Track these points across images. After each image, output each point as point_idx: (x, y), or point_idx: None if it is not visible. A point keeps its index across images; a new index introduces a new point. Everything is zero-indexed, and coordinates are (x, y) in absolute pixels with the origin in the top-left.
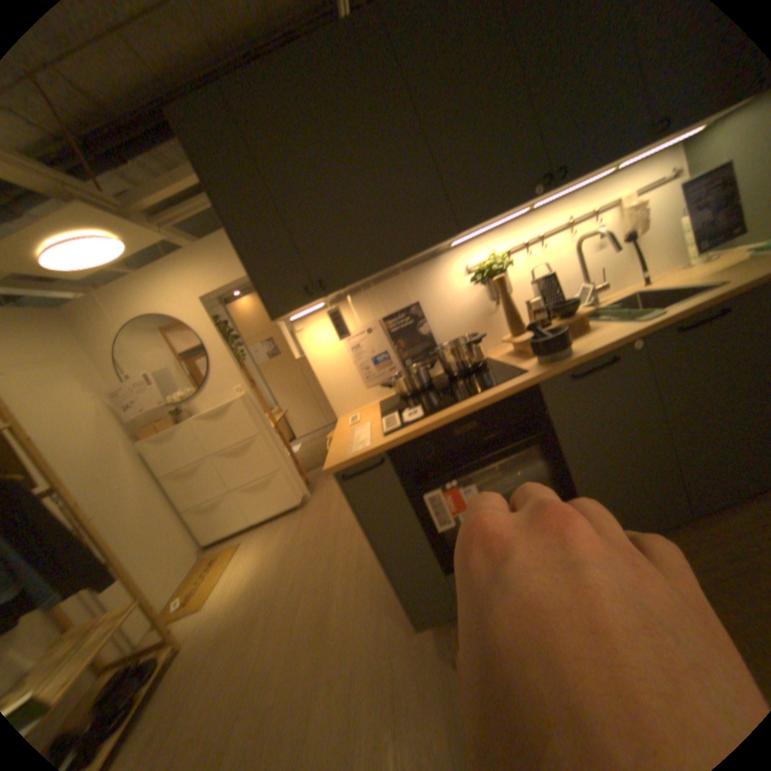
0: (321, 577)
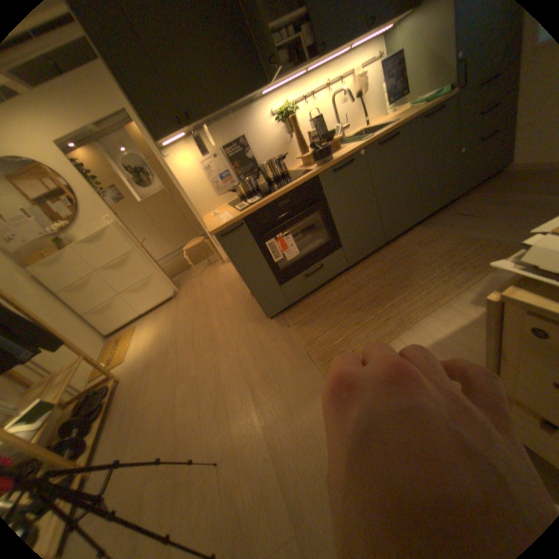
0: (203, 322)
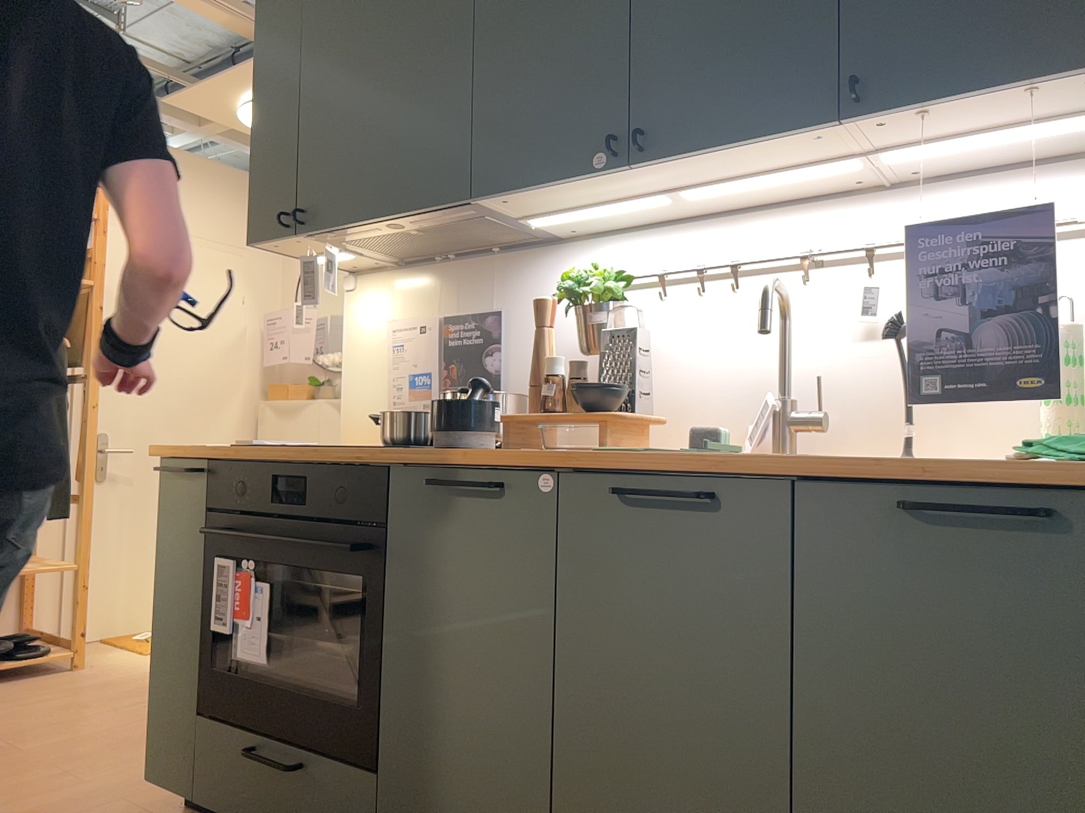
0: None
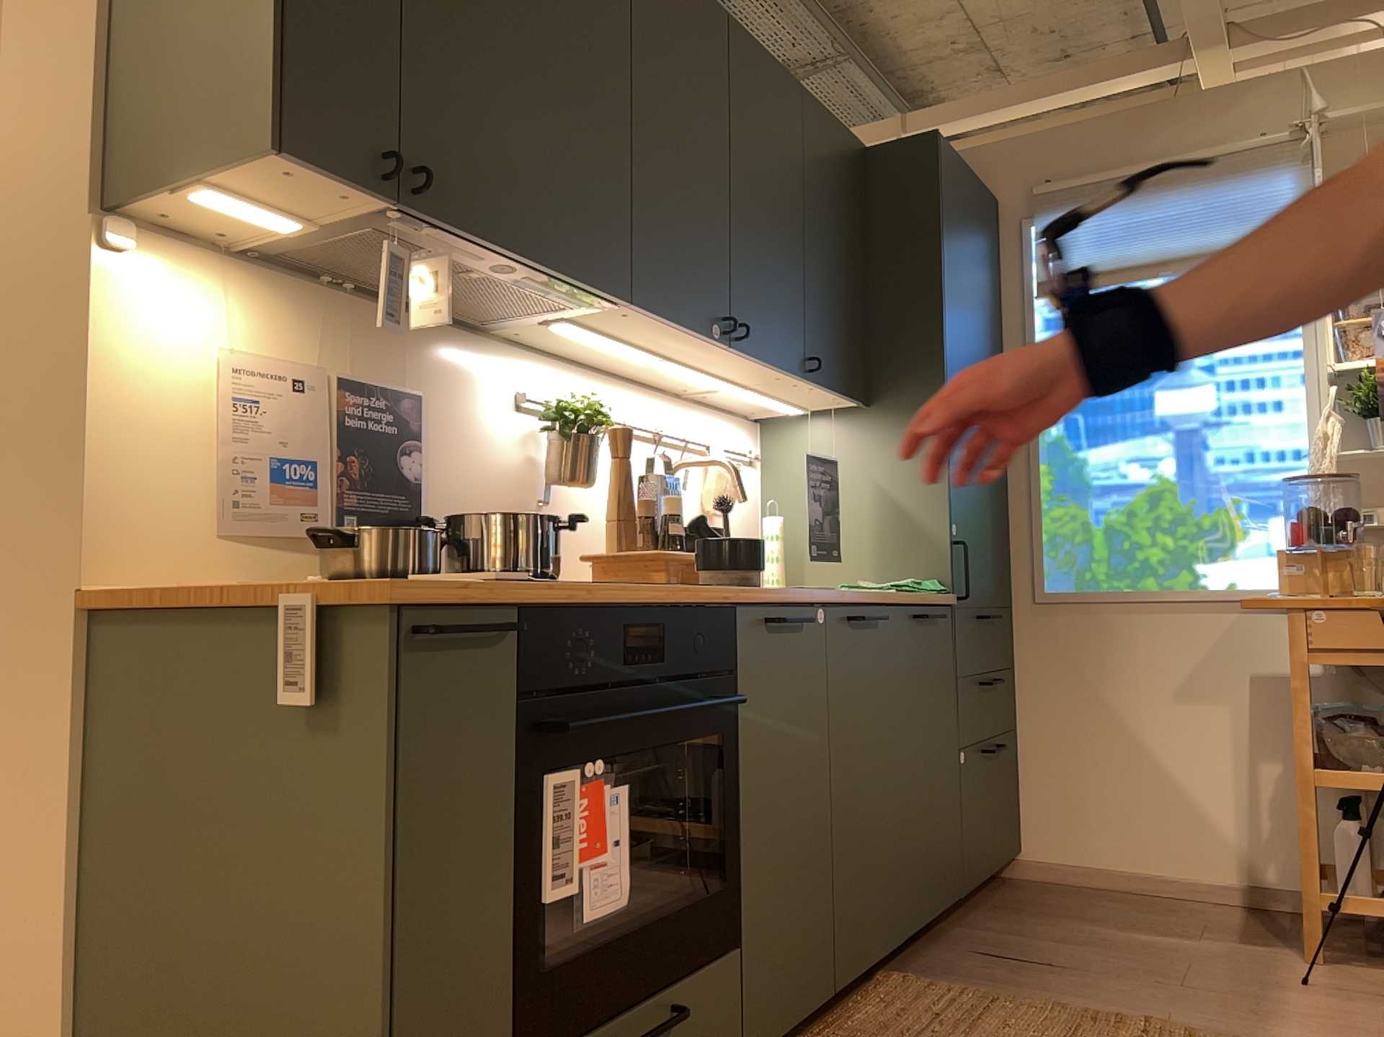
0: None
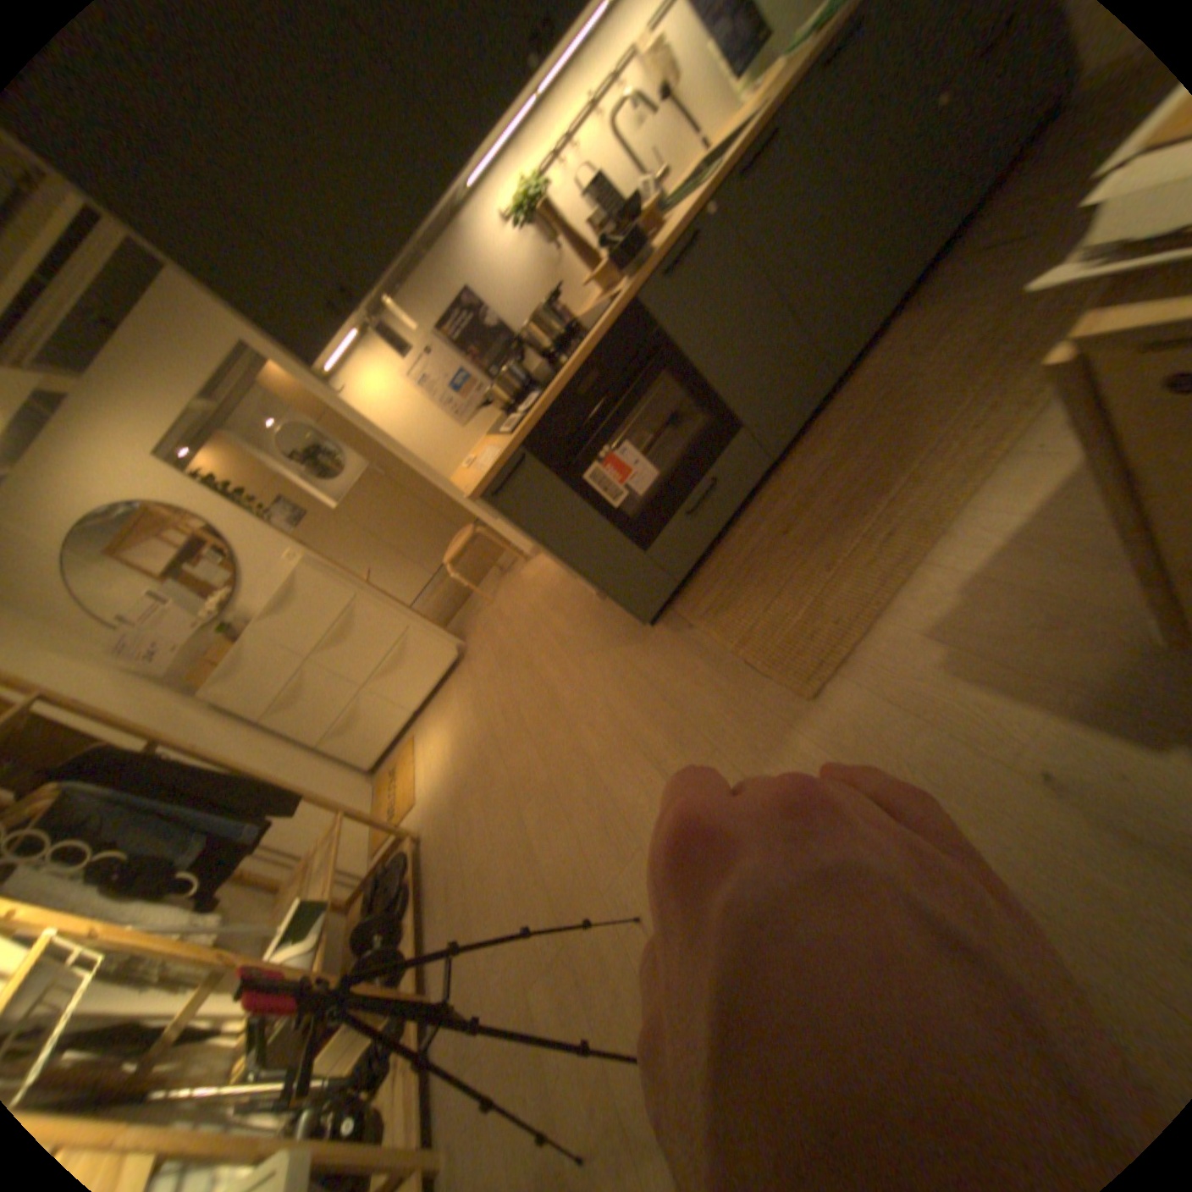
0: (527, 680)
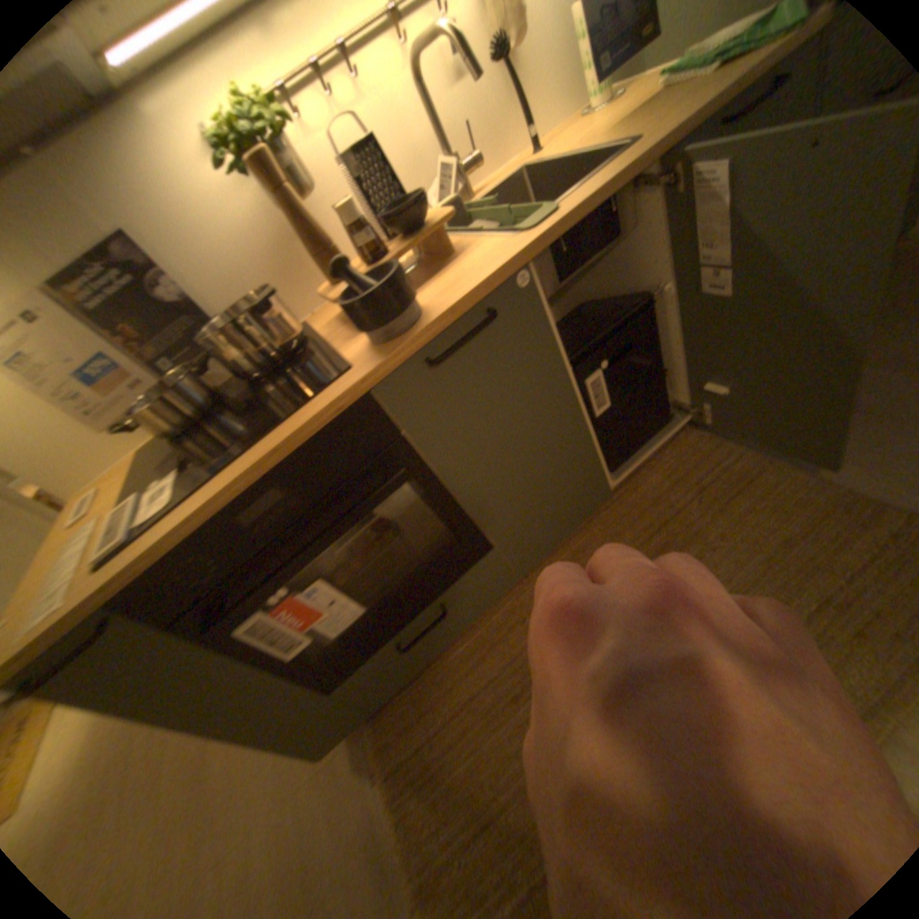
0: None
